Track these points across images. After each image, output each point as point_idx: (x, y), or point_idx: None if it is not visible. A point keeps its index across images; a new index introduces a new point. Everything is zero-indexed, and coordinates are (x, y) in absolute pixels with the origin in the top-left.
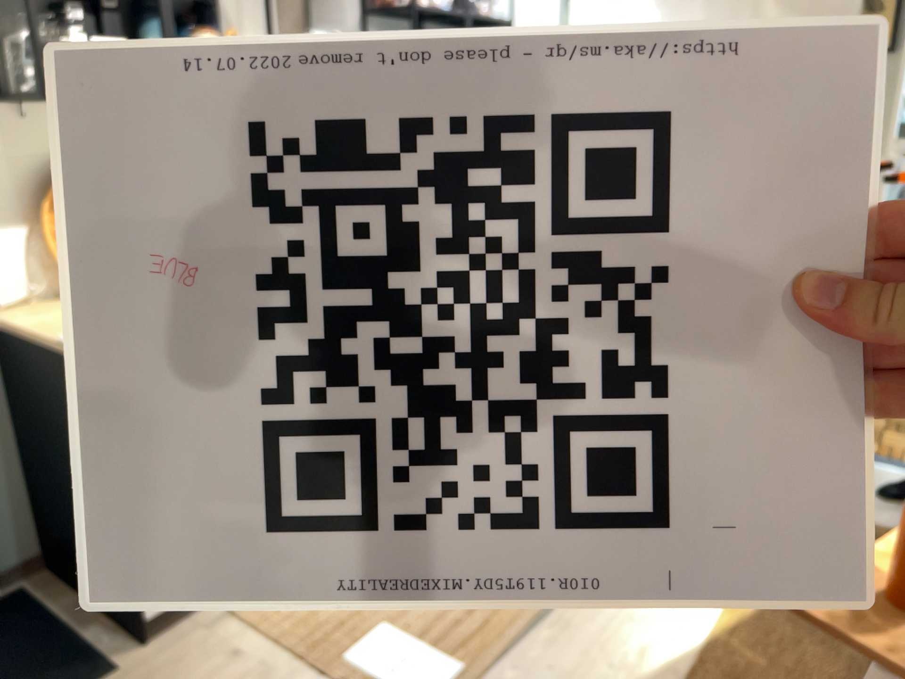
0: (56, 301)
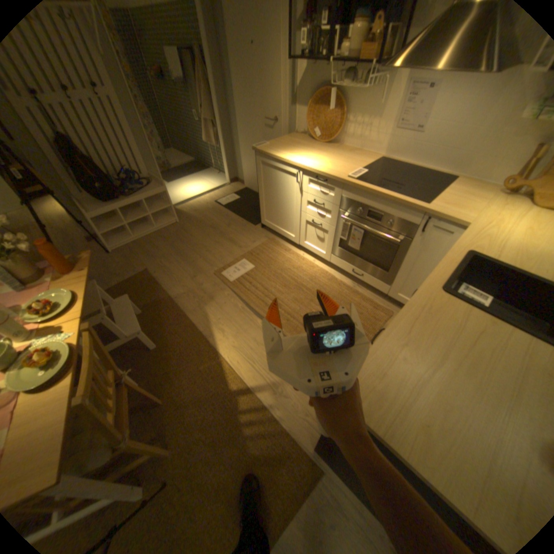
0: (309, 137)
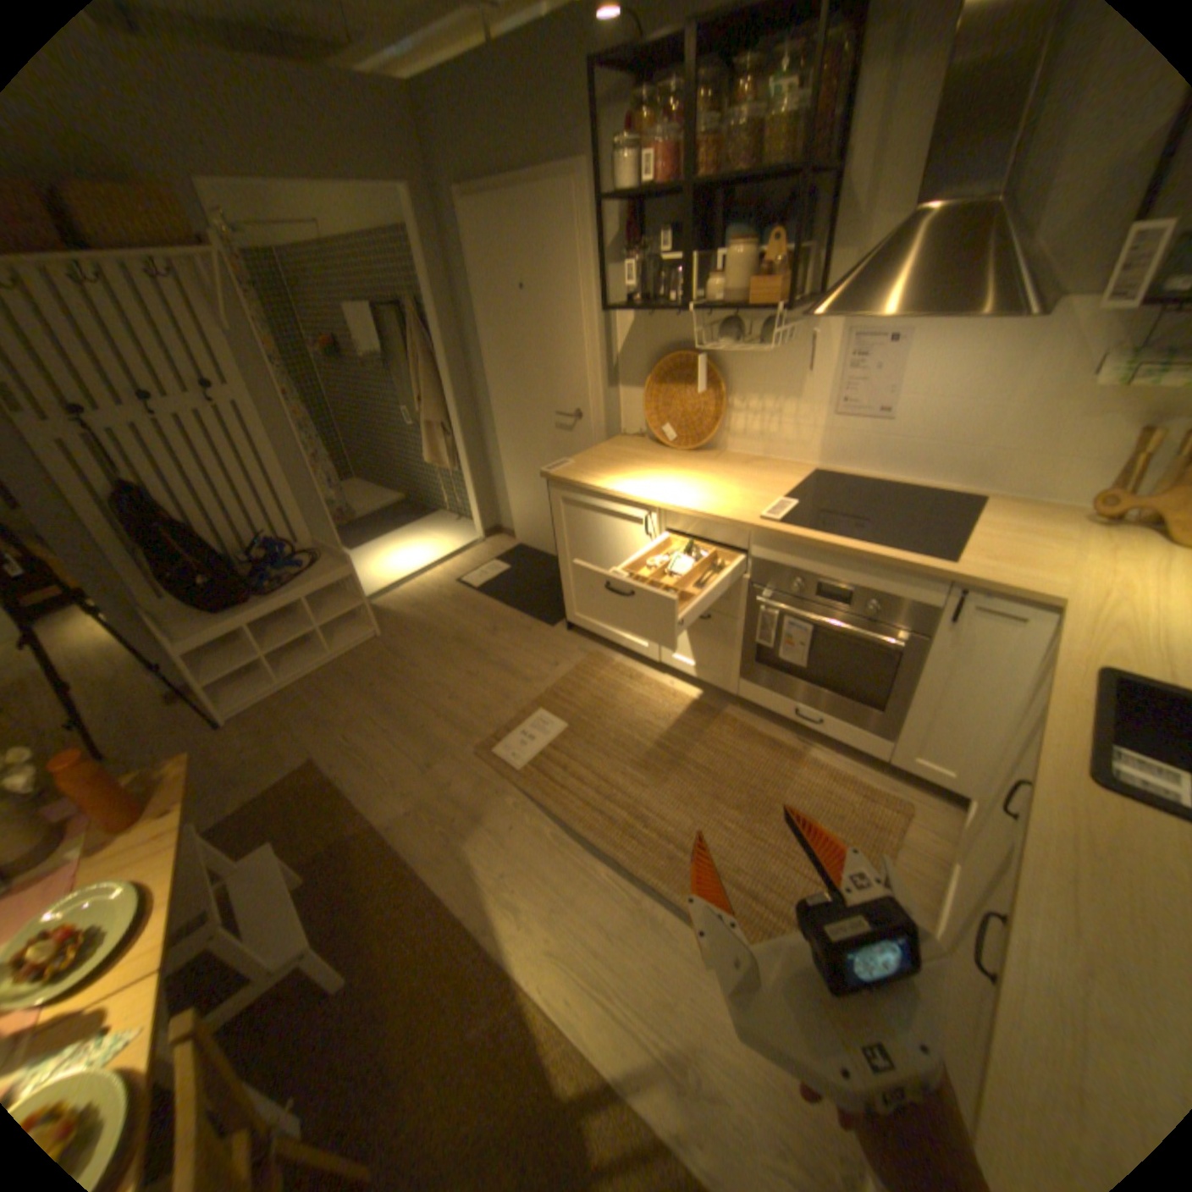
0: (652, 440)
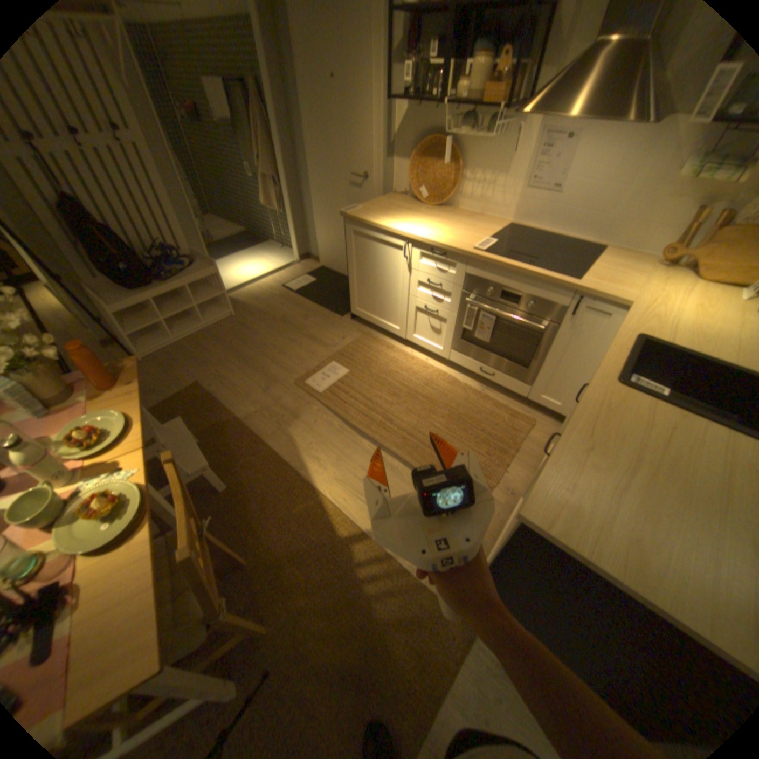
0: (411, 198)
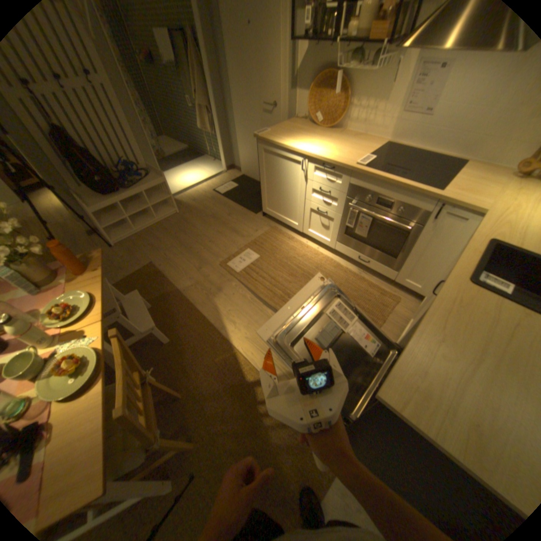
0: (310, 122)
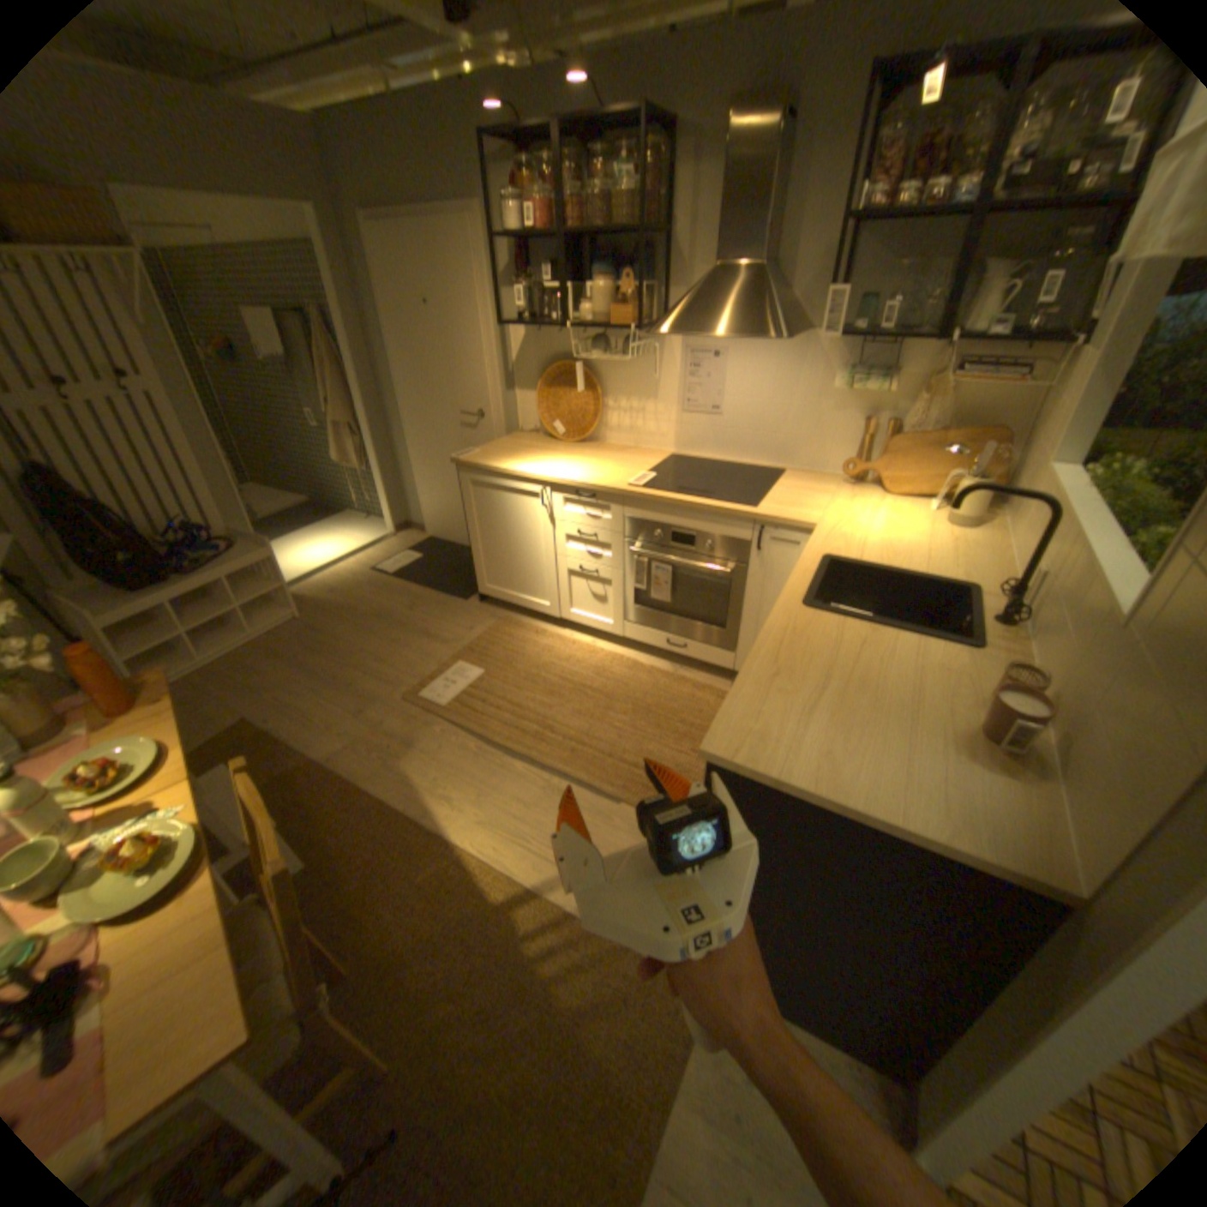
0: (545, 436)
